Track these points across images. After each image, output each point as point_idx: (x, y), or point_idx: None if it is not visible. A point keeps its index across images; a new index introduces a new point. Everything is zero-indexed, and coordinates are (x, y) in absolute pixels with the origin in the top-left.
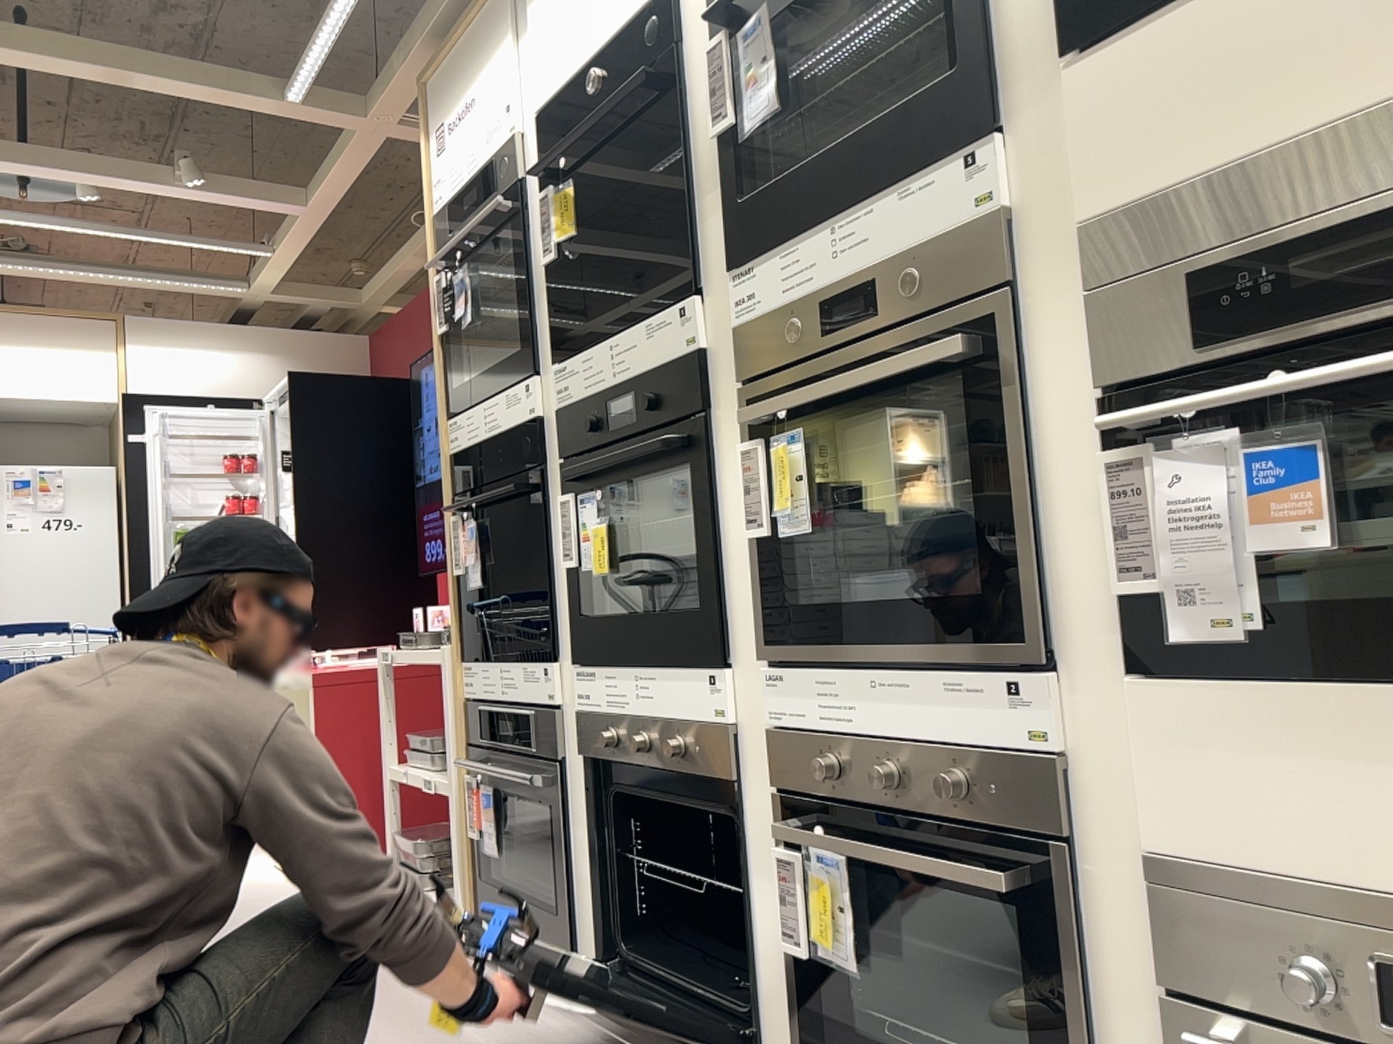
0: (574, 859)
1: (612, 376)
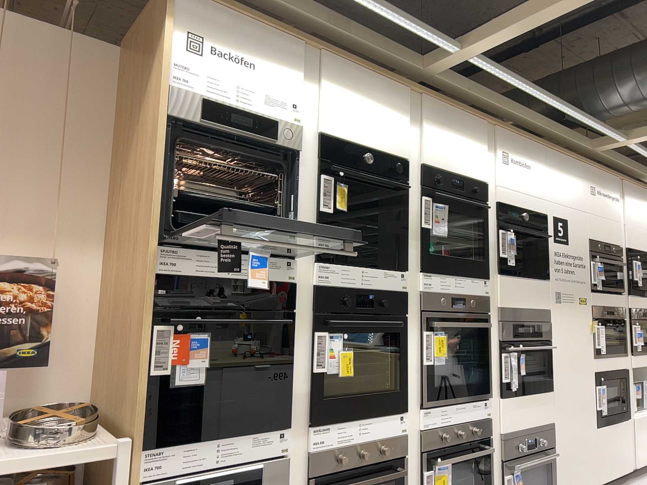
0: None
1: (360, 283)
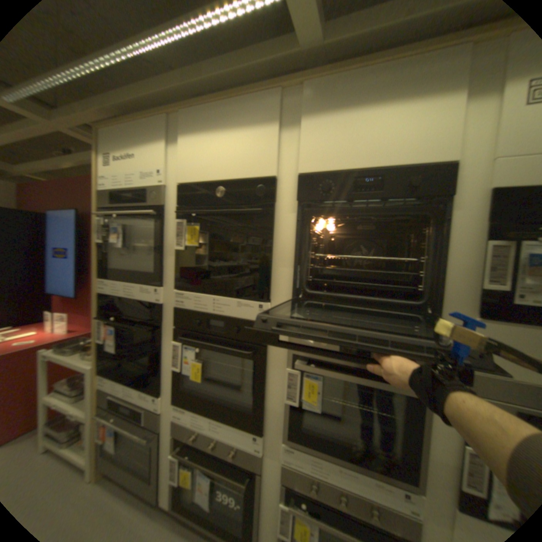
0: (159, 469)
1: (213, 312)
